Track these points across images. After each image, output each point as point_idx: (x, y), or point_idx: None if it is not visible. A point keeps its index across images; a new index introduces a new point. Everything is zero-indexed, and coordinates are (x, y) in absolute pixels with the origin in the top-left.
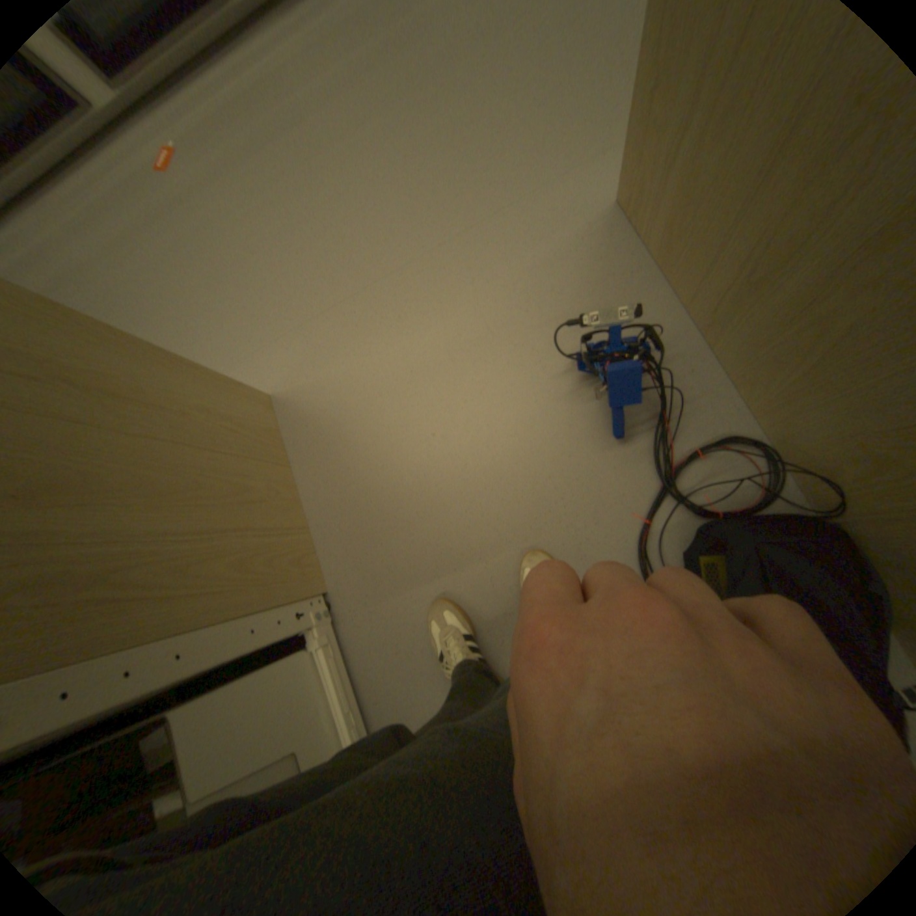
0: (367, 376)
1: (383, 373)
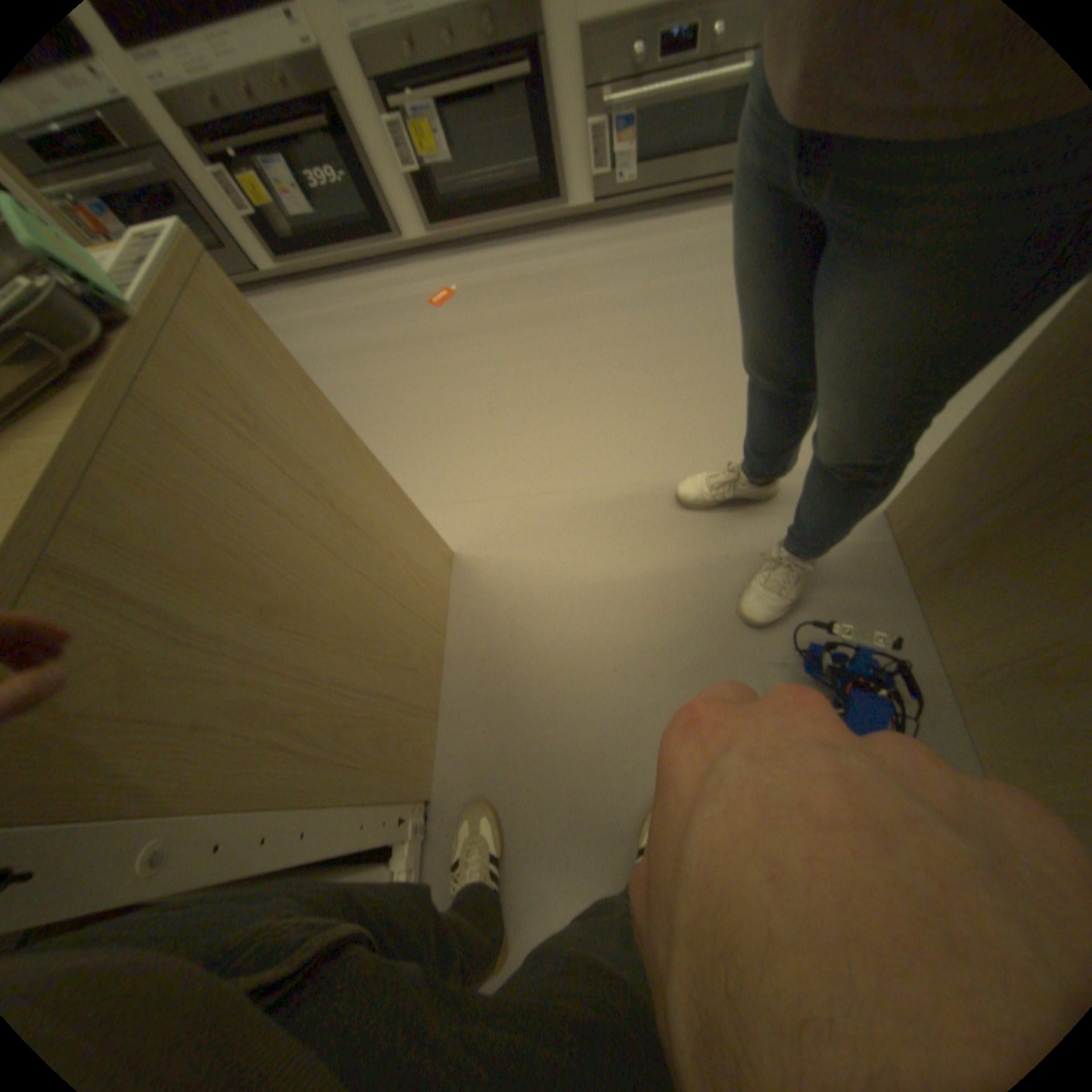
0: (564, 576)
1: (582, 580)
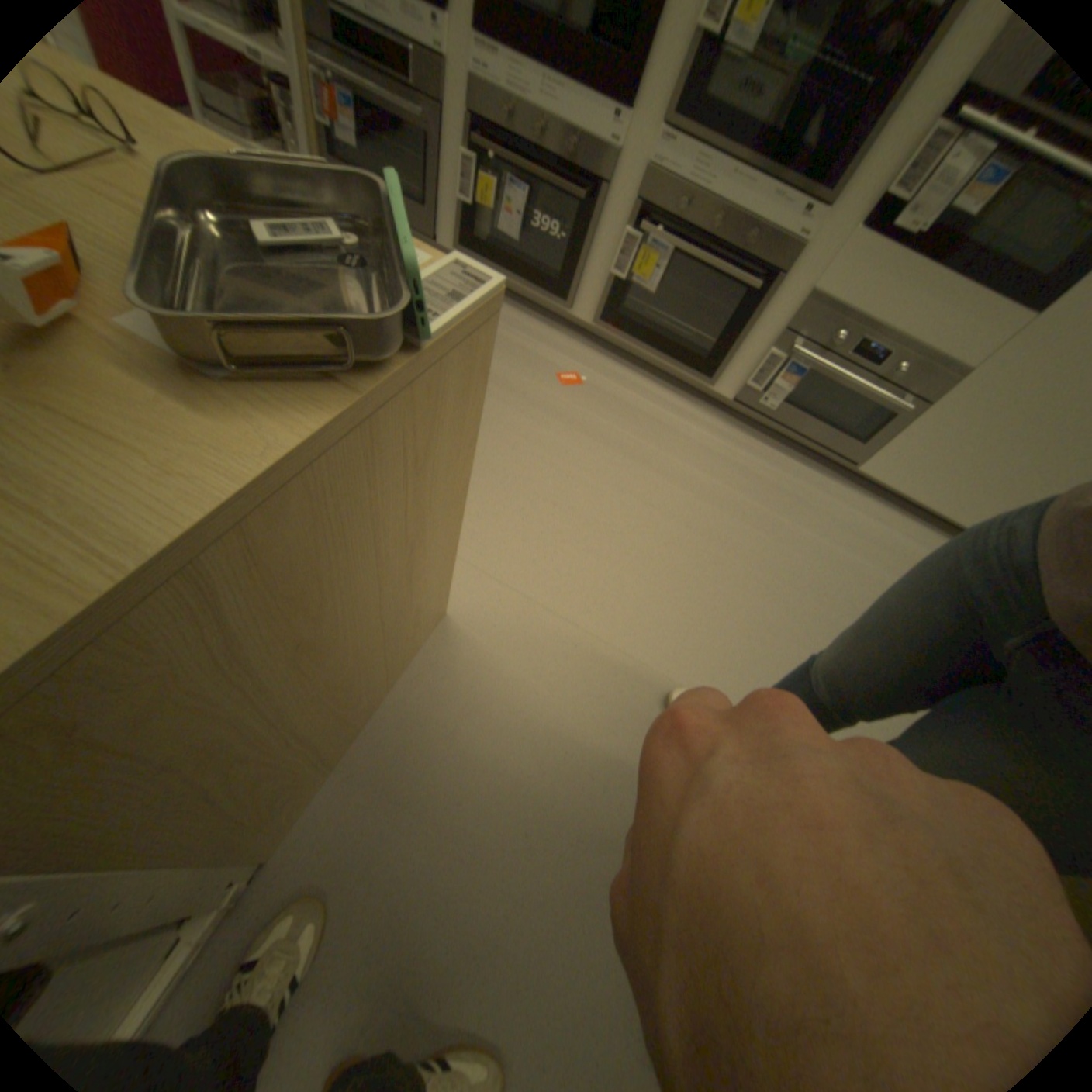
0: (530, 706)
1: (544, 721)
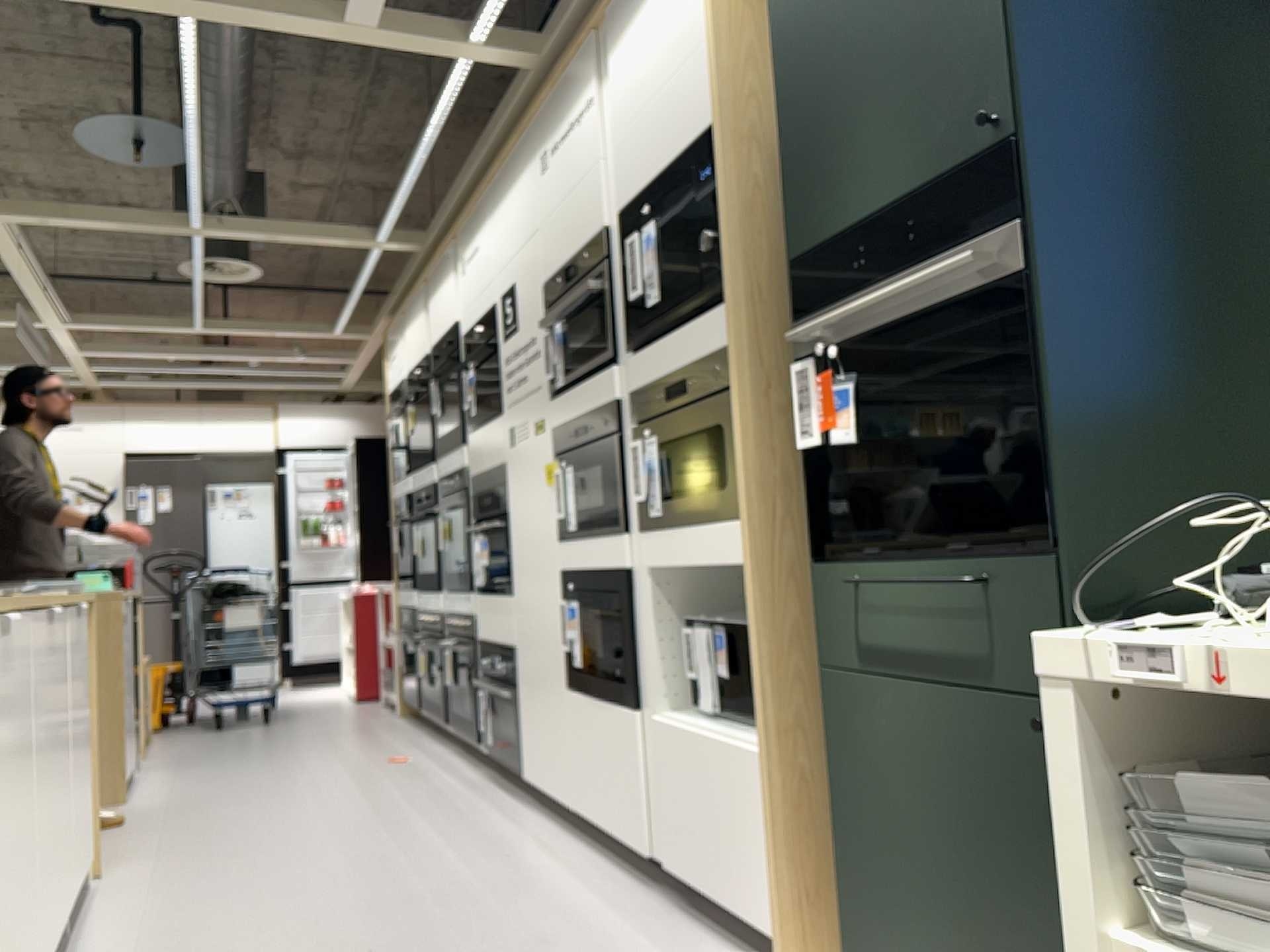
0: None
1: None
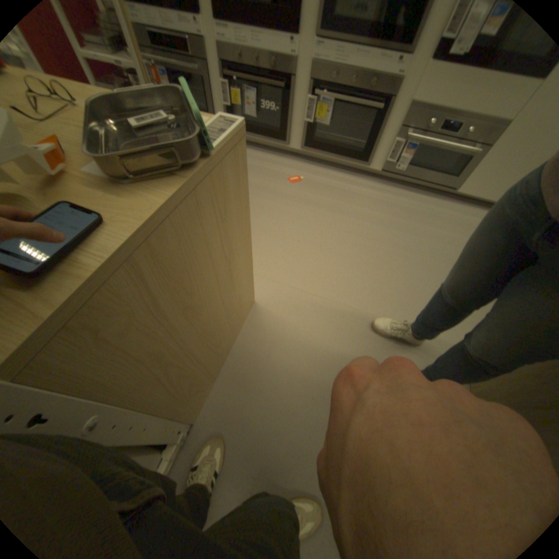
0: (304, 338)
1: (312, 344)
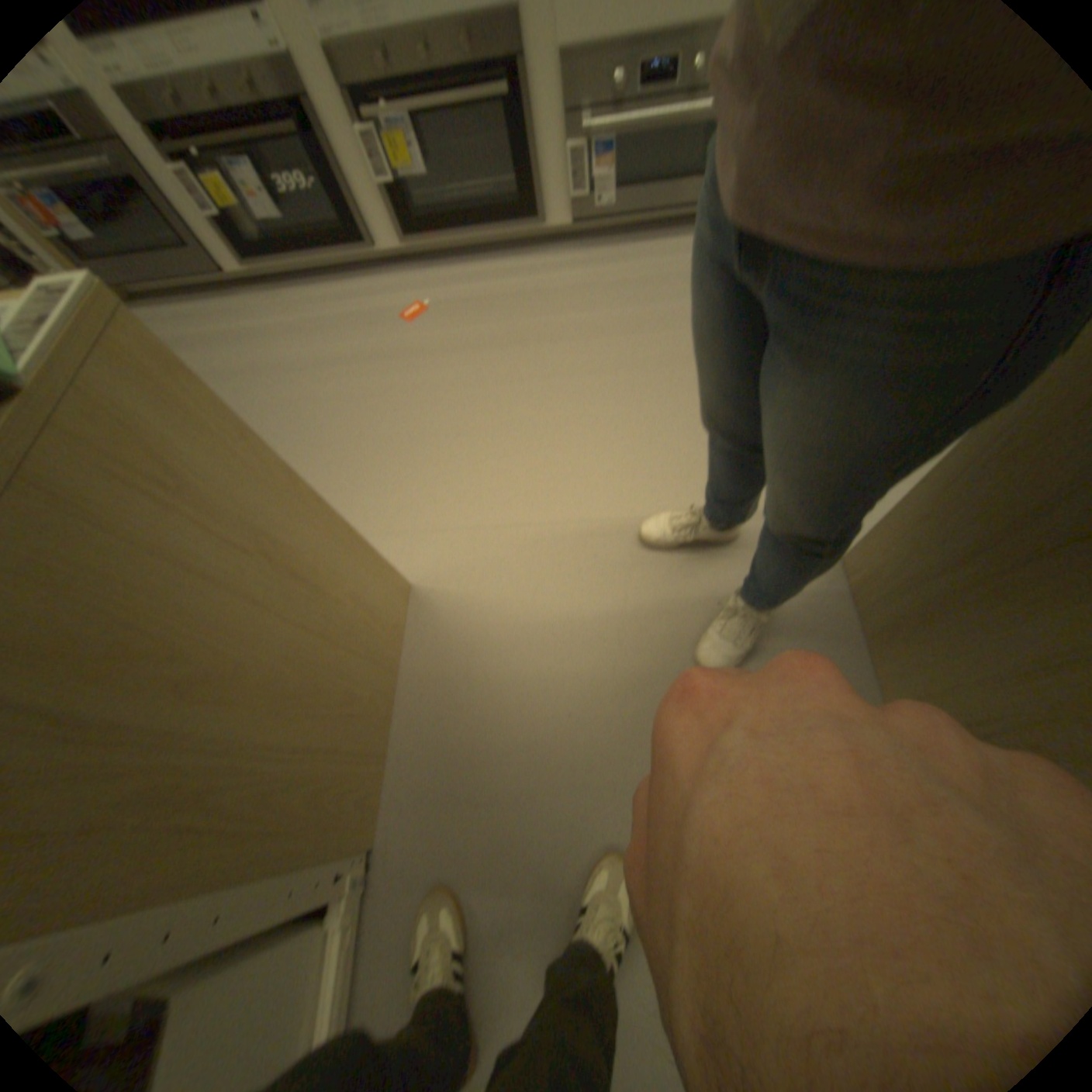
0: (524, 612)
1: (541, 617)
